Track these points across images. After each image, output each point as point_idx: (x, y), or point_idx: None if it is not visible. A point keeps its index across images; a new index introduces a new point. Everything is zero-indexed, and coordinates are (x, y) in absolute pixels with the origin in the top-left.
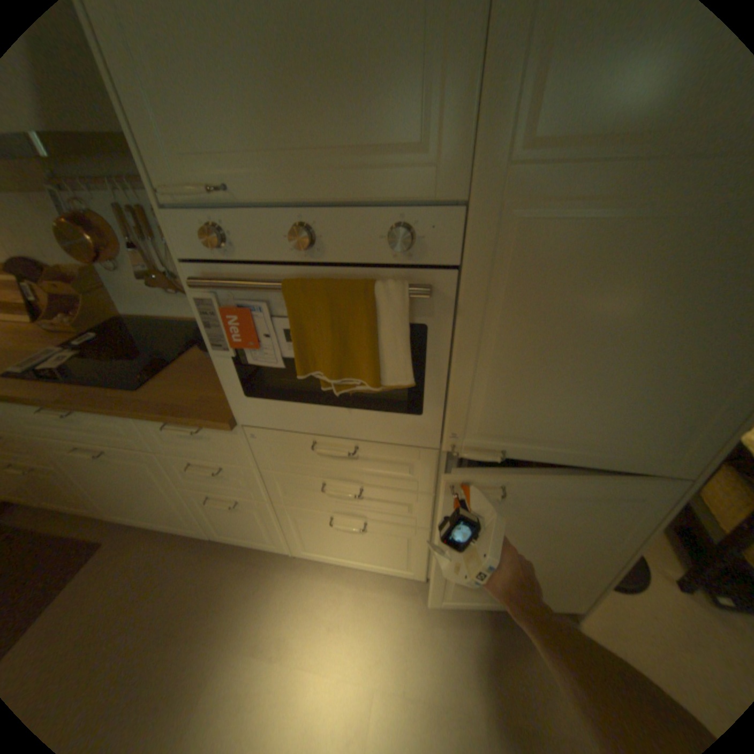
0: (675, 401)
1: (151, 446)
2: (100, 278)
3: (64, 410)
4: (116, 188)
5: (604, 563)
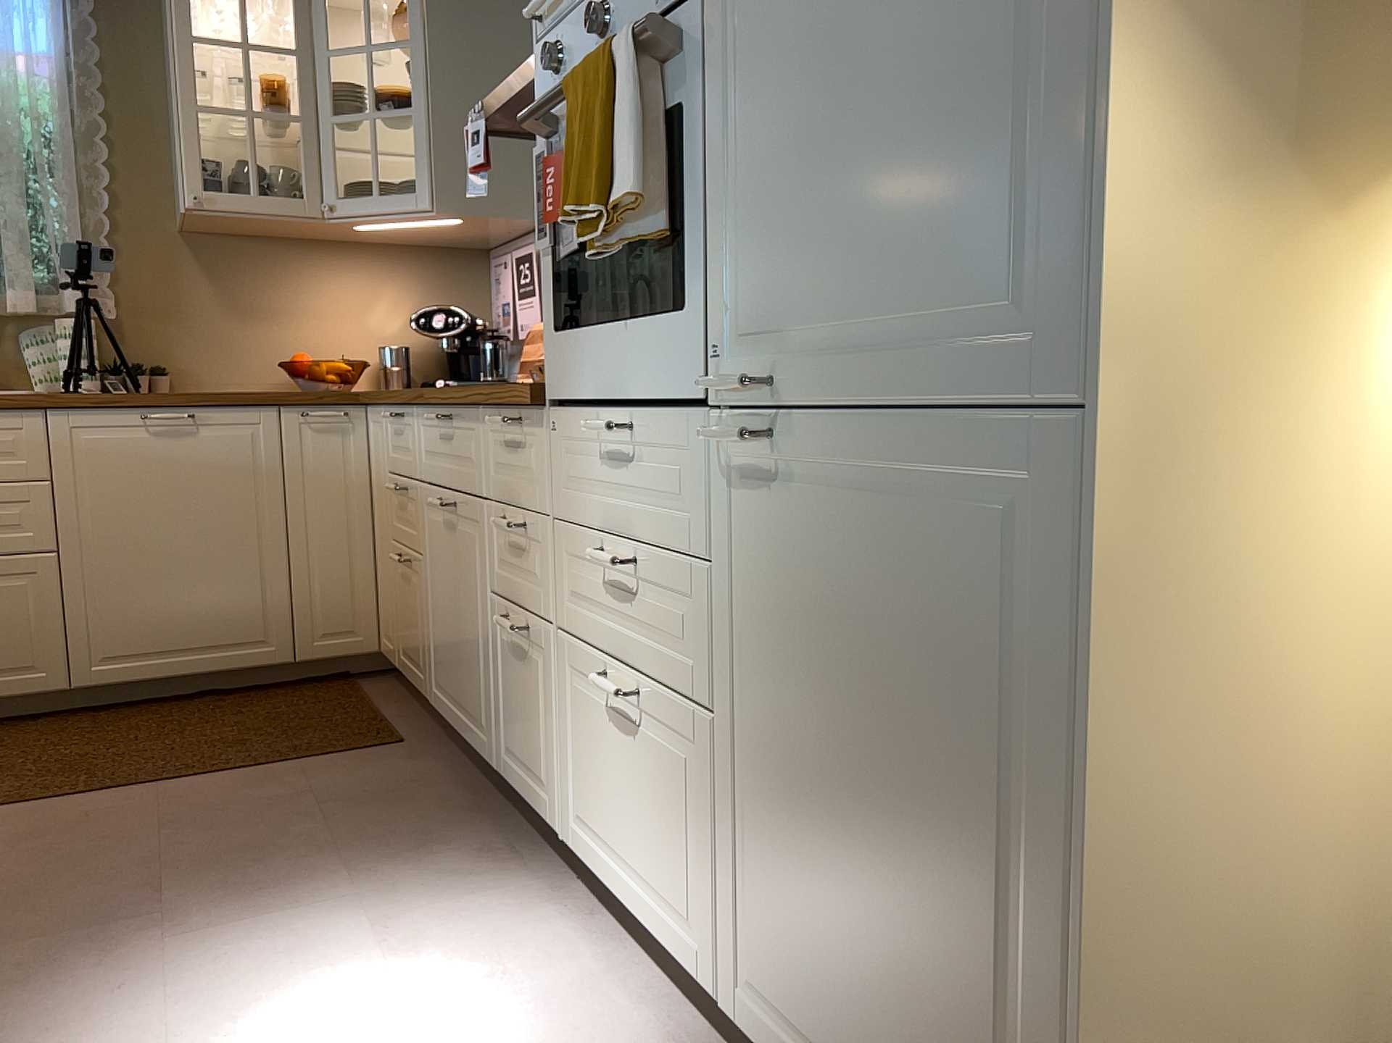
0: (982, 129)
1: (489, 486)
2: None
3: (448, 414)
4: None
5: (1044, 931)
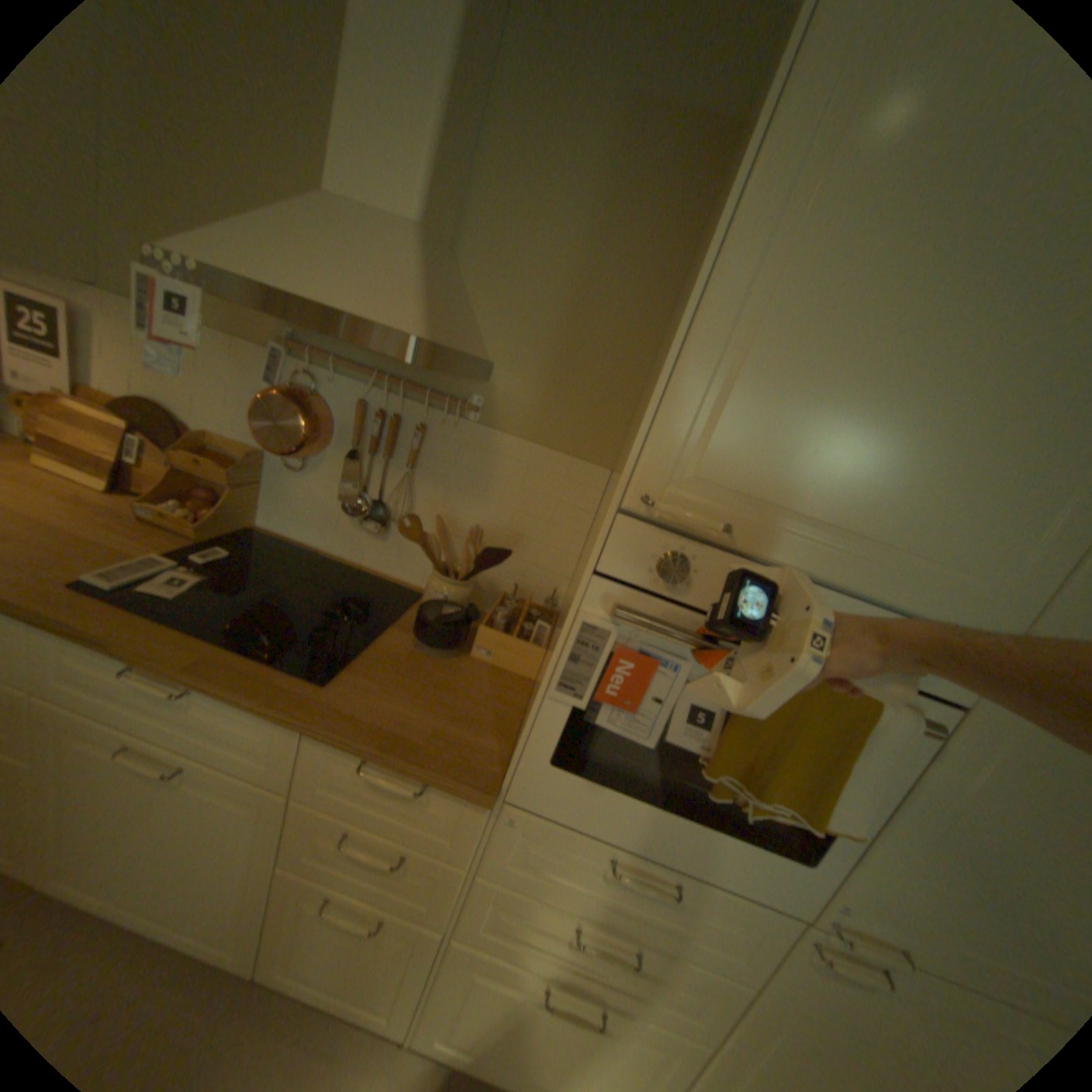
0: None
1: (293, 787)
2: (265, 472)
3: (178, 686)
4: (379, 386)
5: None
